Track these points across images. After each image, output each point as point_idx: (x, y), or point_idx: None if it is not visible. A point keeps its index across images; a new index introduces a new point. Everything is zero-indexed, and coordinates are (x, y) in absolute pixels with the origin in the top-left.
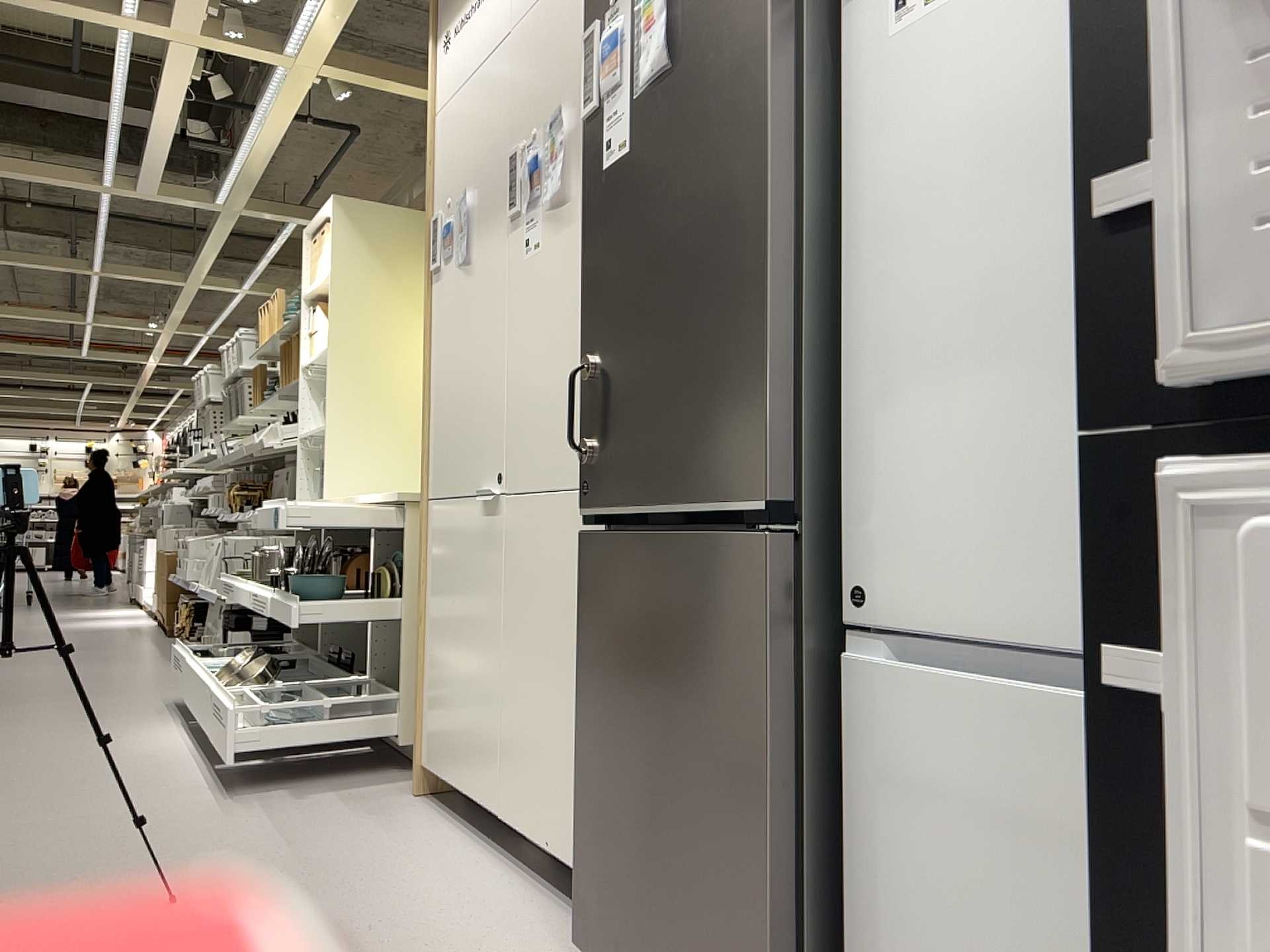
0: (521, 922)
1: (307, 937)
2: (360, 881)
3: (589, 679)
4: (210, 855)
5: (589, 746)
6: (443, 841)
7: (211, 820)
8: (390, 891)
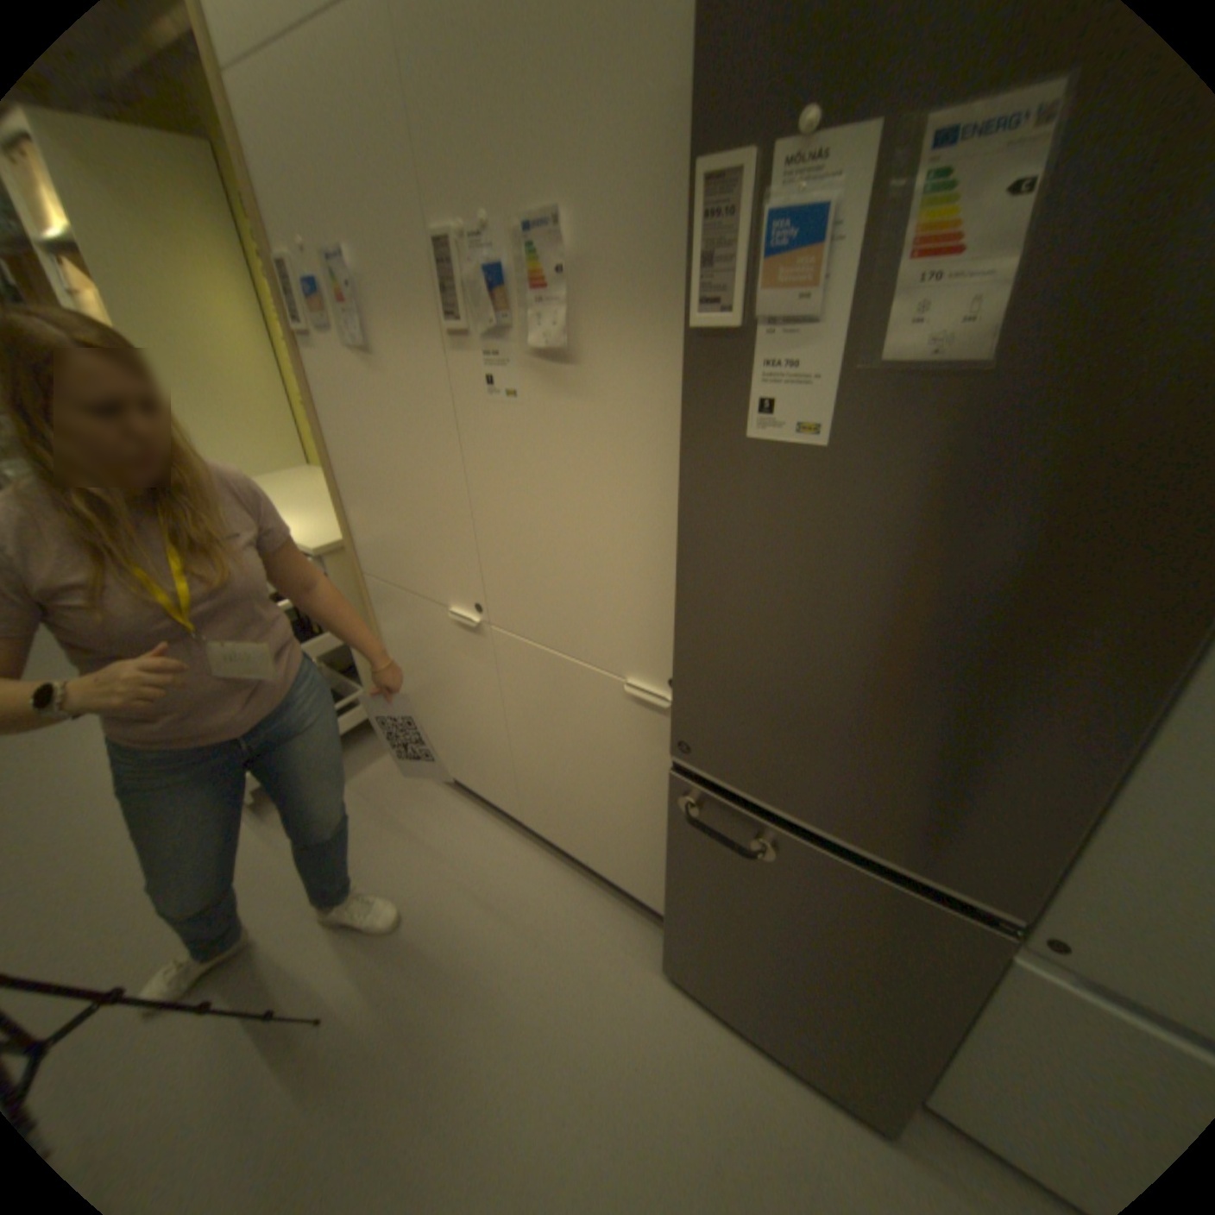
0: (592, 927)
1: (457, 1020)
2: (448, 916)
3: (689, 868)
4: (299, 922)
5: (686, 900)
6: (473, 831)
7: (267, 865)
8: (478, 922)
